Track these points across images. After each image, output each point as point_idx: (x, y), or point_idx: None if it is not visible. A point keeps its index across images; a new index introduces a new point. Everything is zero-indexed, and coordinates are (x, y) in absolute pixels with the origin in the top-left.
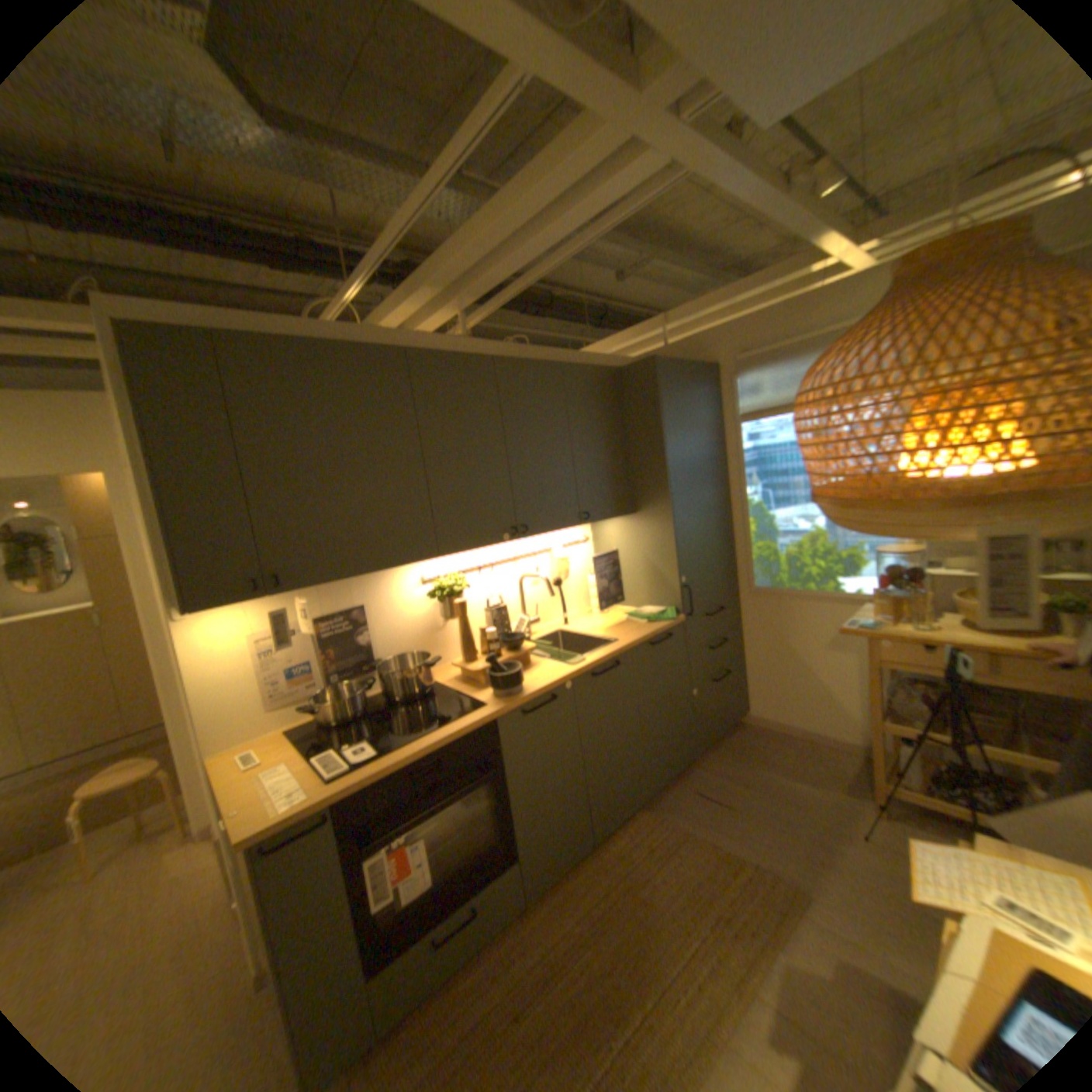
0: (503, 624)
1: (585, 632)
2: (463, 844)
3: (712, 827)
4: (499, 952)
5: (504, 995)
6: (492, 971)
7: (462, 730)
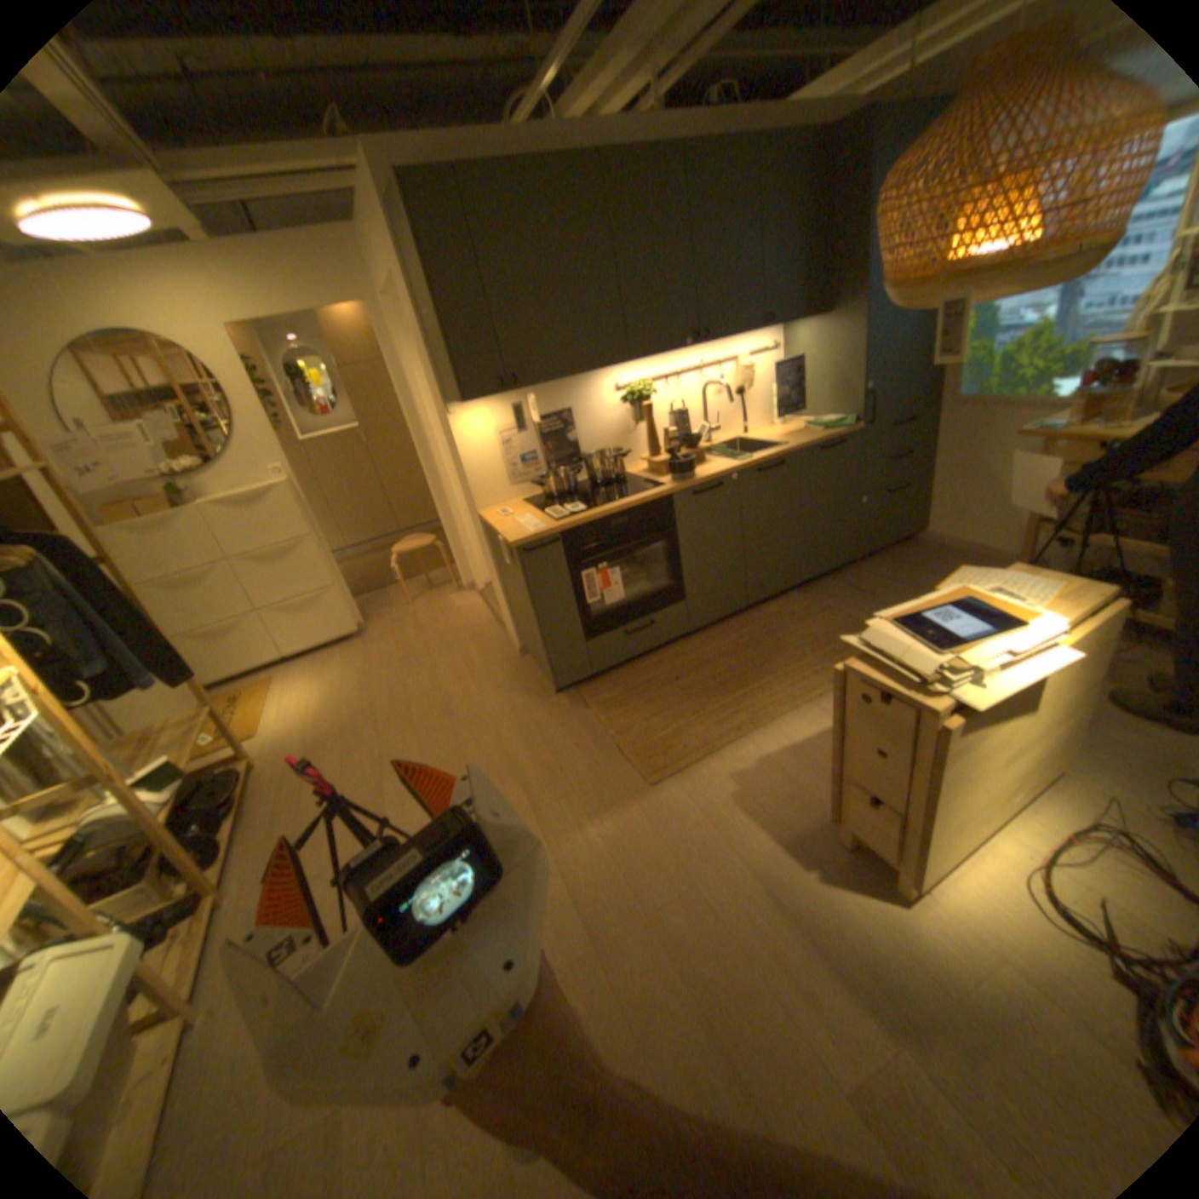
0: (682, 427)
1: (761, 441)
2: (644, 580)
3: (850, 605)
4: (668, 653)
5: (669, 670)
6: (663, 660)
7: (644, 499)
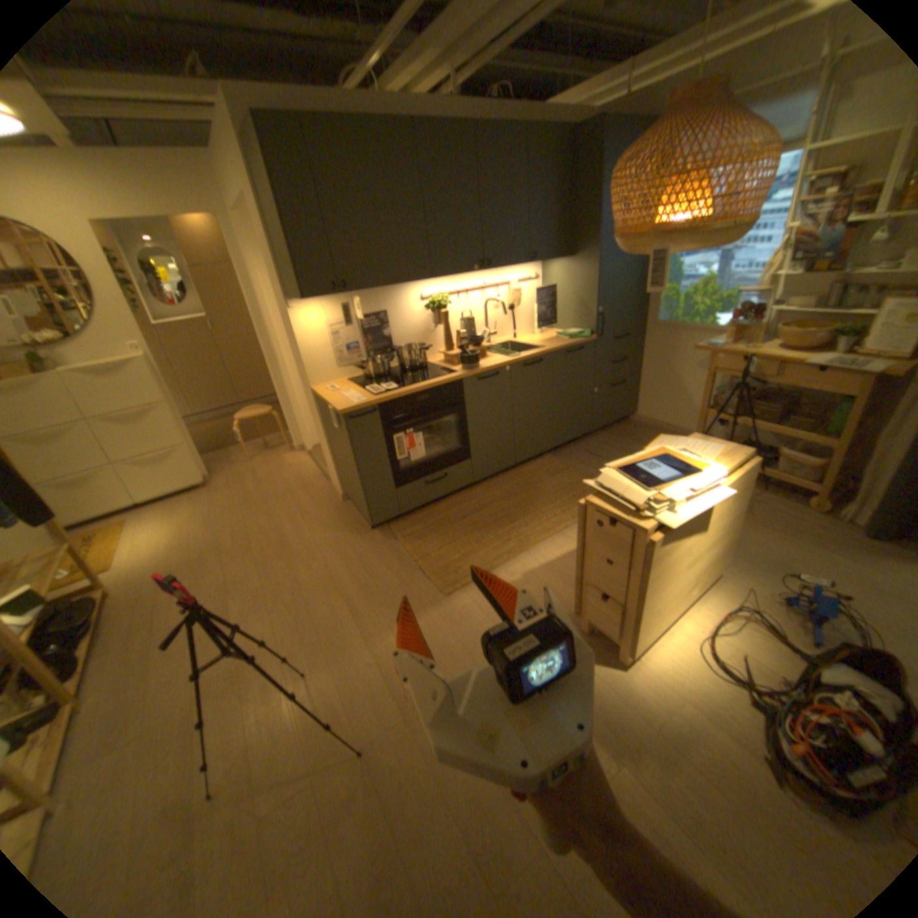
0: (470, 331)
1: (525, 345)
2: (440, 443)
3: (586, 464)
4: (457, 498)
5: (458, 511)
6: (453, 504)
7: (442, 382)
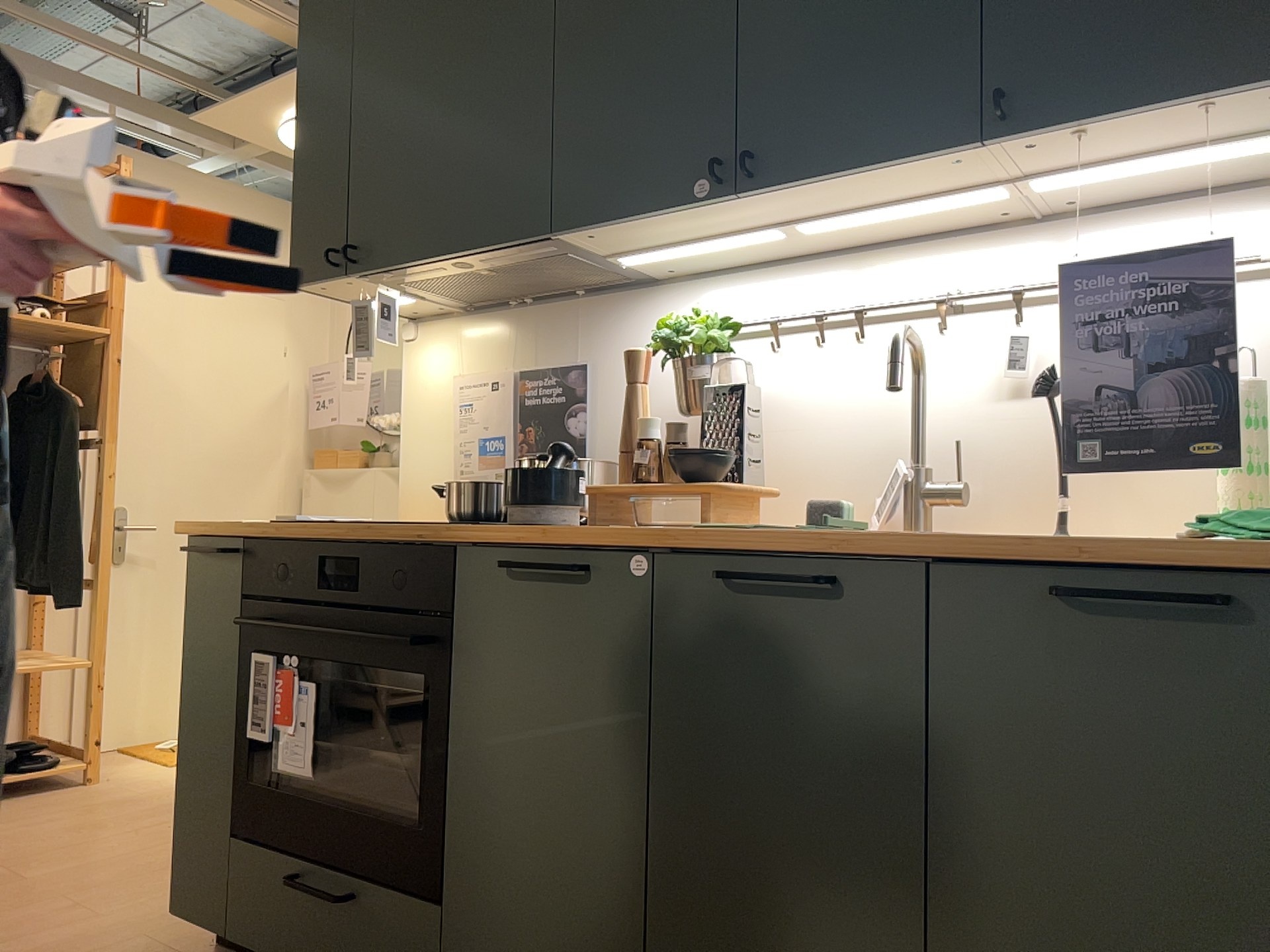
0: (741, 433)
1: None
2: (393, 775)
3: None
4: None
5: None
6: None
7: (404, 535)
